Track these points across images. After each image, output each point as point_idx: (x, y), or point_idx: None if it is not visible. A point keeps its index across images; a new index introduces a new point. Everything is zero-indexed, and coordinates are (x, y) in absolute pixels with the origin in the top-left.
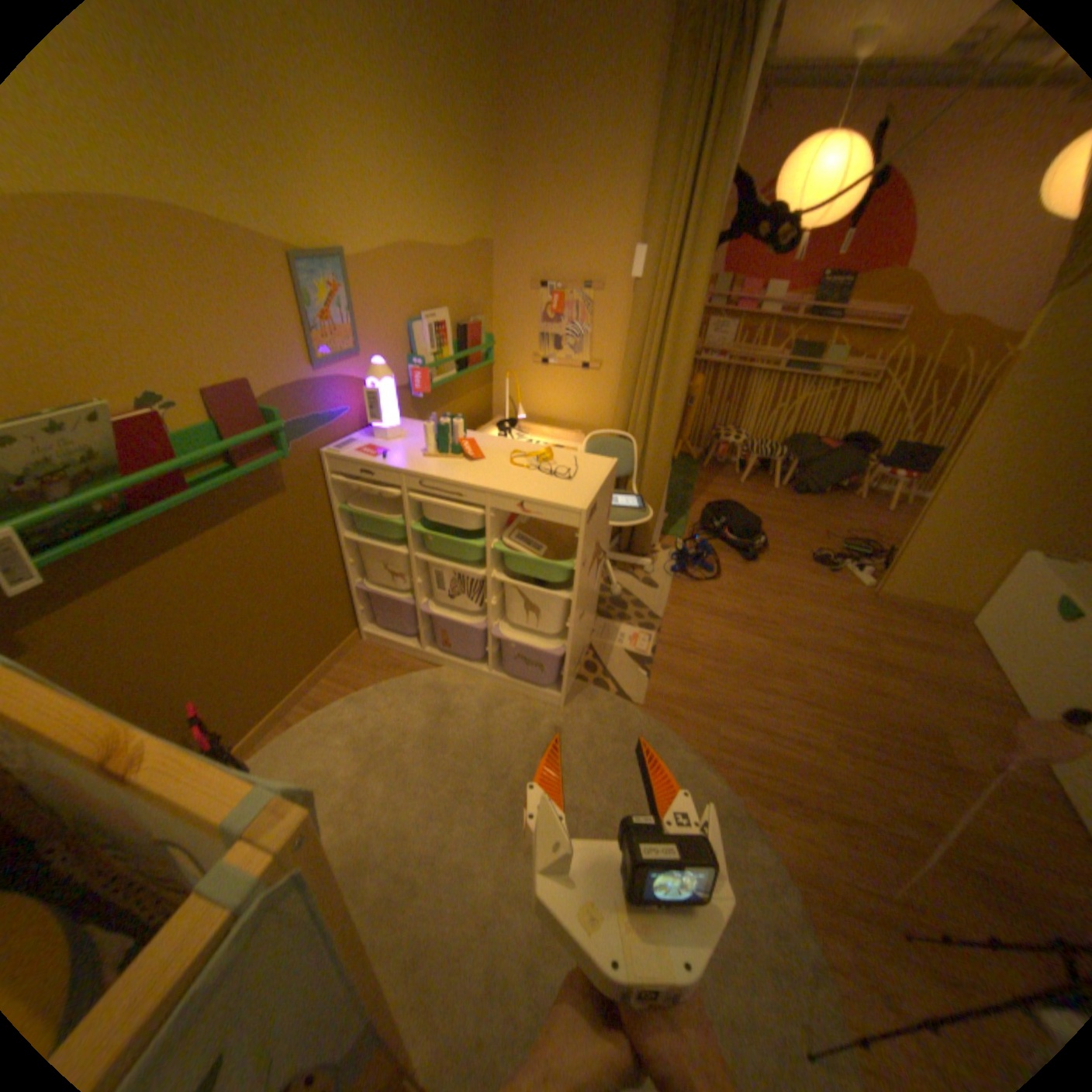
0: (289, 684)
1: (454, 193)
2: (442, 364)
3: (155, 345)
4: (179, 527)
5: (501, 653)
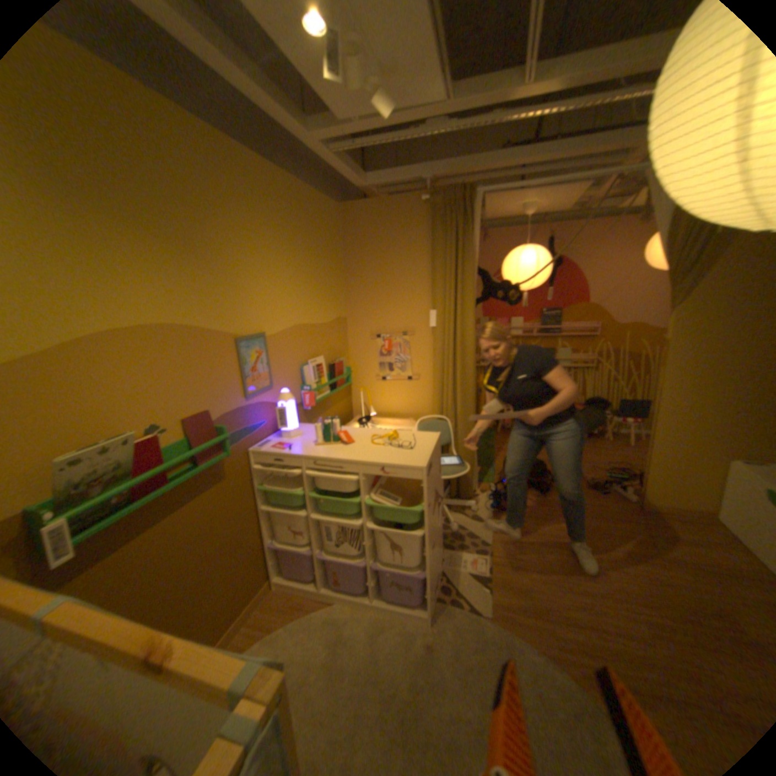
0: (218, 633)
1: (323, 297)
2: (321, 387)
3: (159, 397)
4: (157, 511)
5: (377, 586)
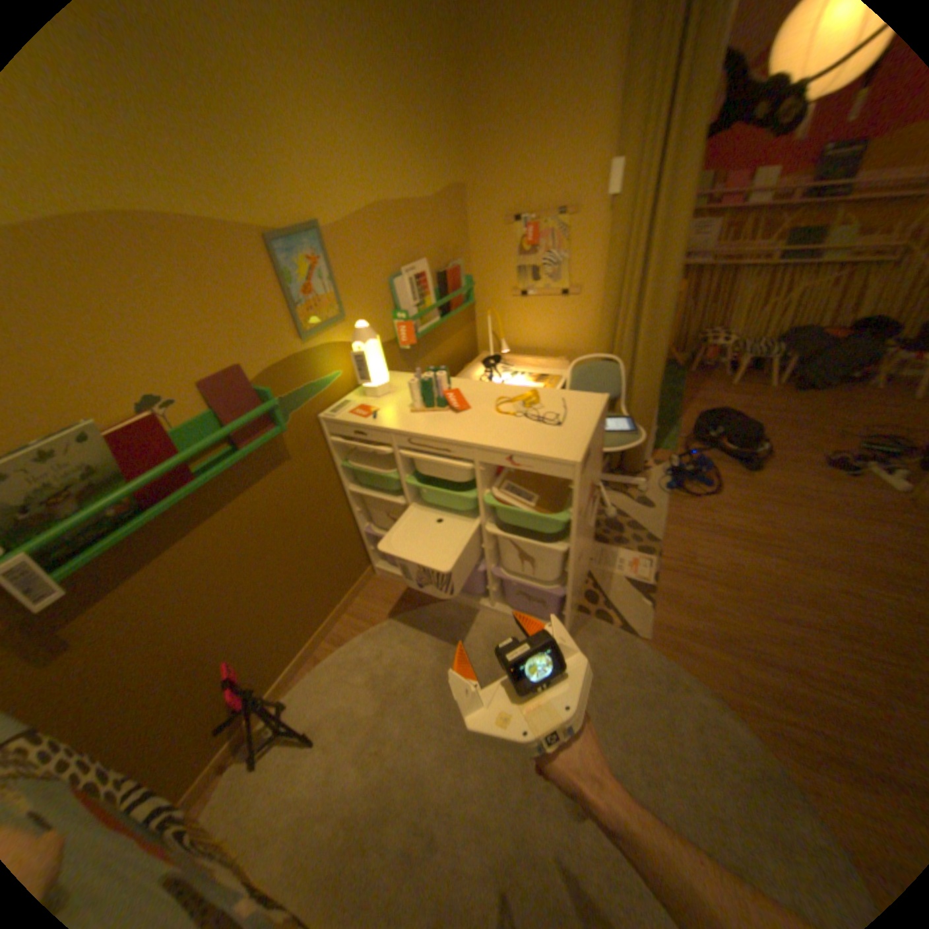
0: (315, 623)
1: (422, 142)
2: (425, 313)
3: (146, 348)
4: (195, 510)
5: (502, 587)
